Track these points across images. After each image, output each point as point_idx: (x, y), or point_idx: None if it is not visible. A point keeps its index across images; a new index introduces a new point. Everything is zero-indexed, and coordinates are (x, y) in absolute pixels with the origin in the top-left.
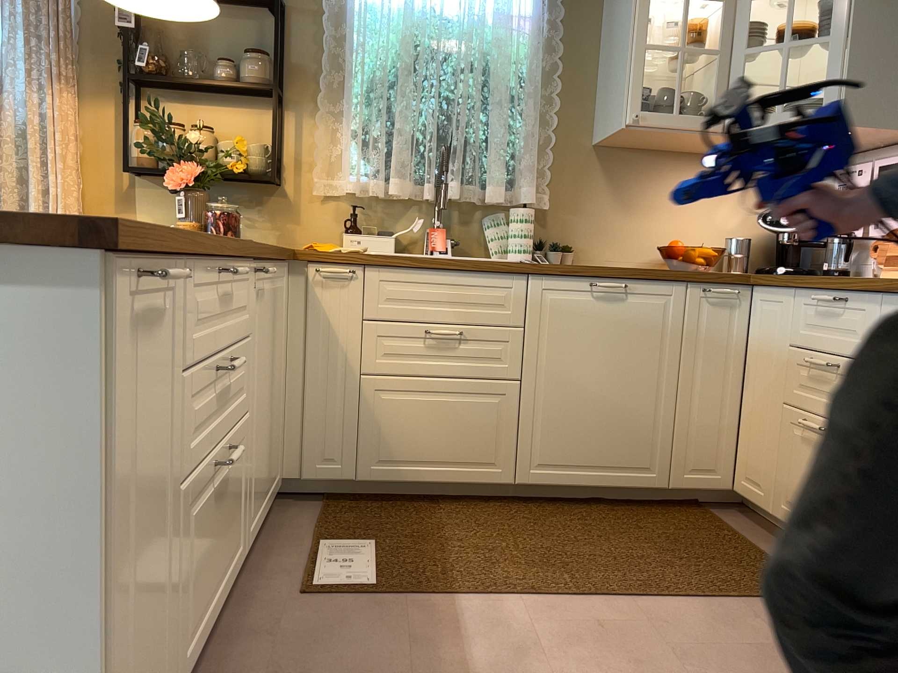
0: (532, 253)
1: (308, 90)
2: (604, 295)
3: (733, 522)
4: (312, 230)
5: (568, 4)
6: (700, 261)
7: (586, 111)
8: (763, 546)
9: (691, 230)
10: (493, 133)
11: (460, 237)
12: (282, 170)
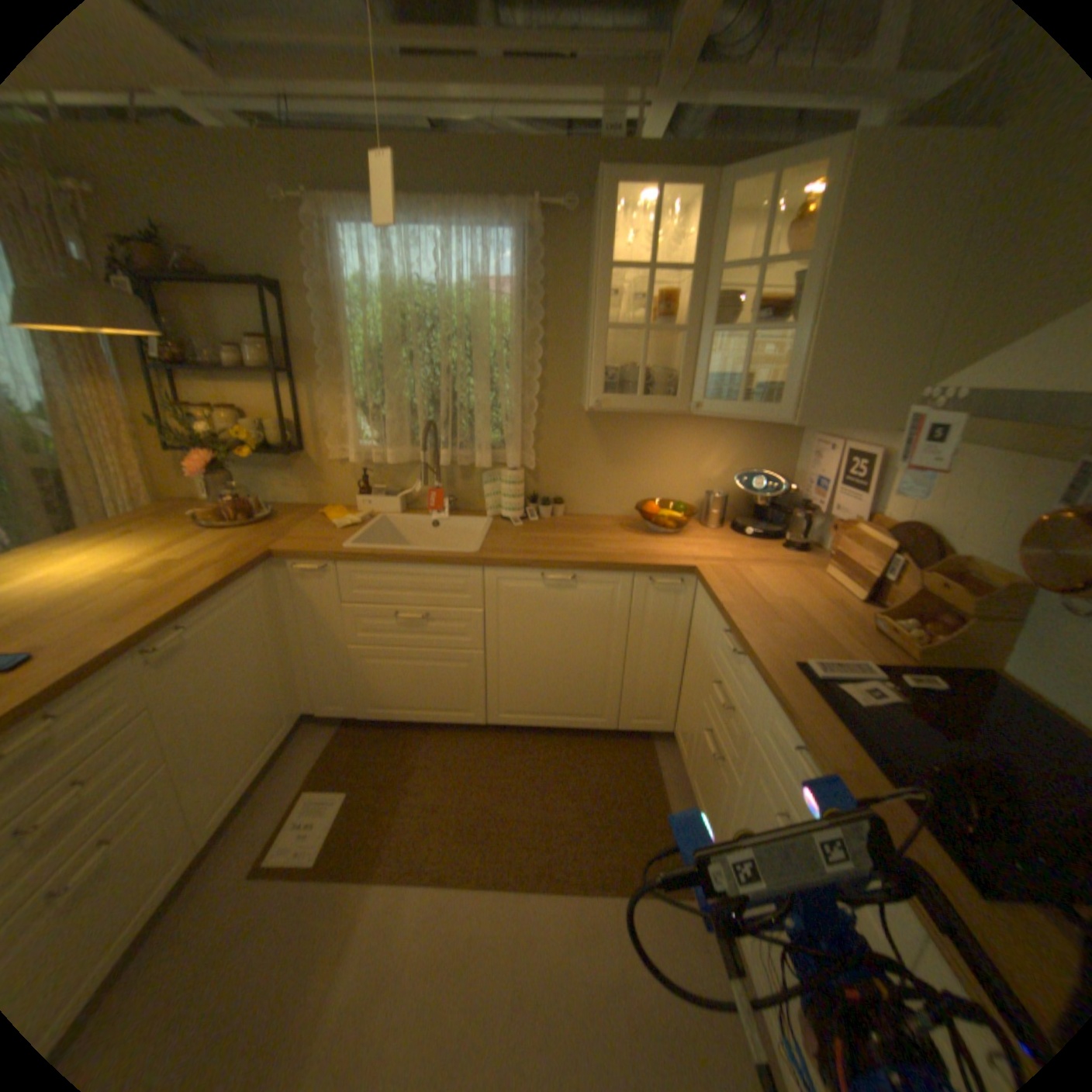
0: (521, 512)
1: (312, 365)
2: (554, 585)
3: (667, 765)
4: (336, 490)
5: (552, 262)
6: (670, 526)
7: (574, 373)
8: (677, 805)
9: (675, 482)
10: (479, 405)
11: (463, 493)
12: (302, 440)
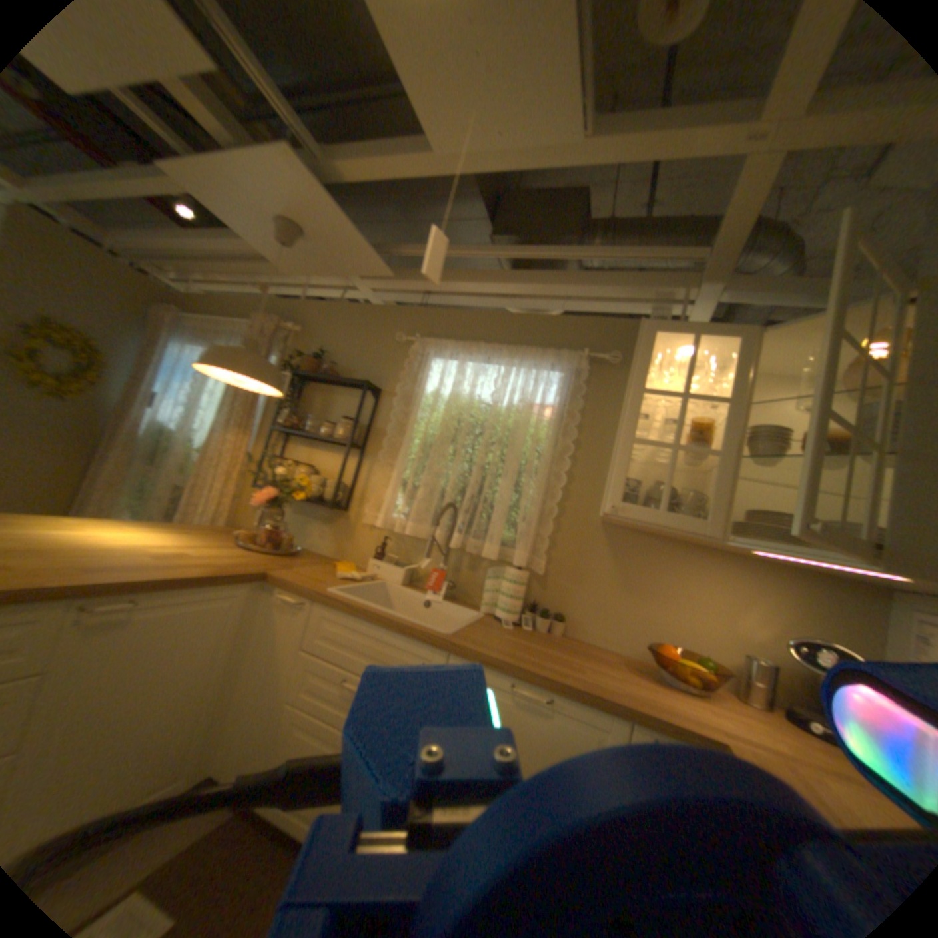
0: (515, 617)
1: (379, 446)
2: (524, 706)
3: None
4: (357, 550)
5: (593, 398)
6: (694, 684)
7: (598, 491)
8: None
9: (705, 634)
10: (499, 499)
11: (464, 582)
12: (348, 501)
